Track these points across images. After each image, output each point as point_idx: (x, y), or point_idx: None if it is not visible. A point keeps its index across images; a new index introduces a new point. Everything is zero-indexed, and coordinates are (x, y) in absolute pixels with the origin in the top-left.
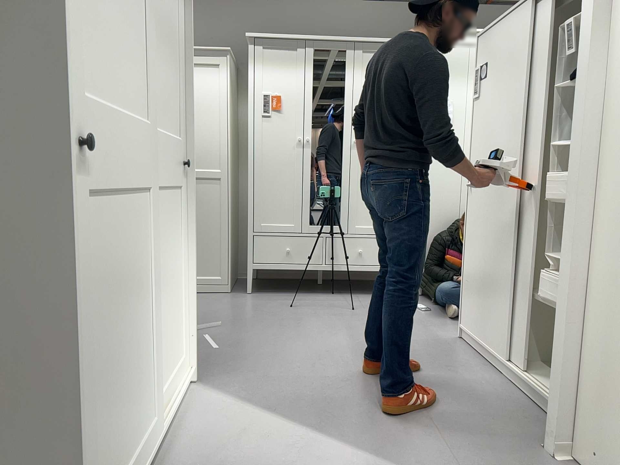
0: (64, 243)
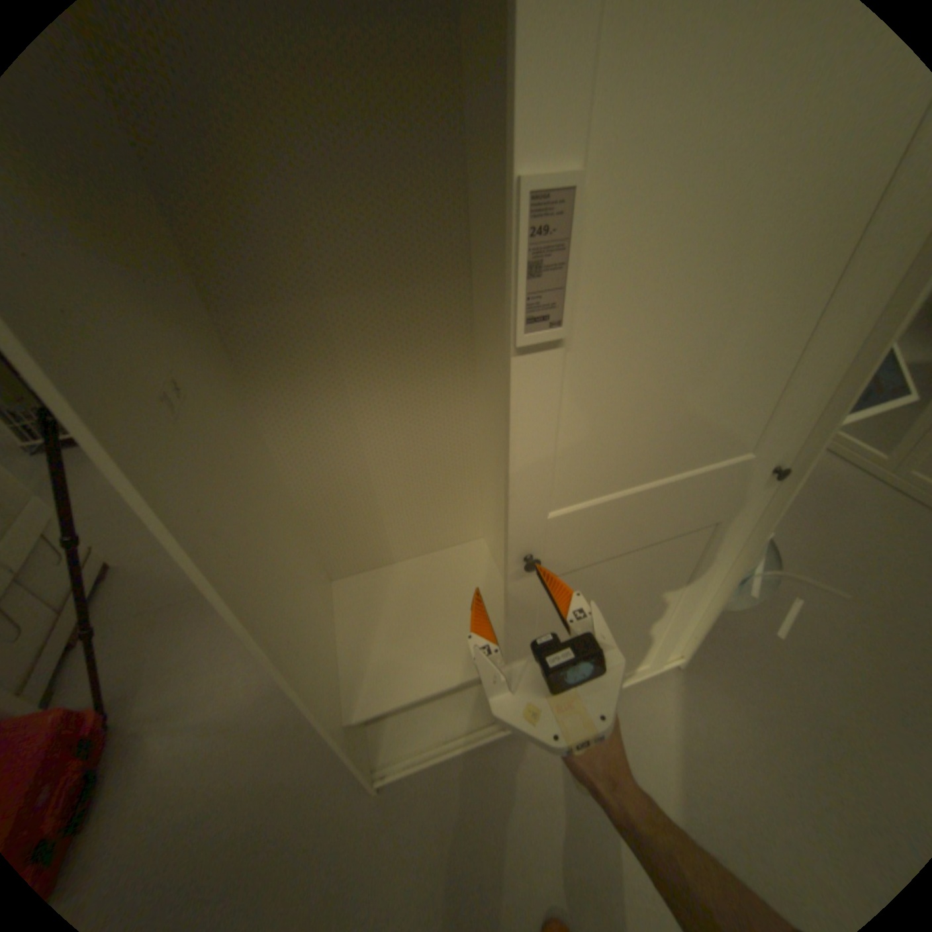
0: (299, 689)
